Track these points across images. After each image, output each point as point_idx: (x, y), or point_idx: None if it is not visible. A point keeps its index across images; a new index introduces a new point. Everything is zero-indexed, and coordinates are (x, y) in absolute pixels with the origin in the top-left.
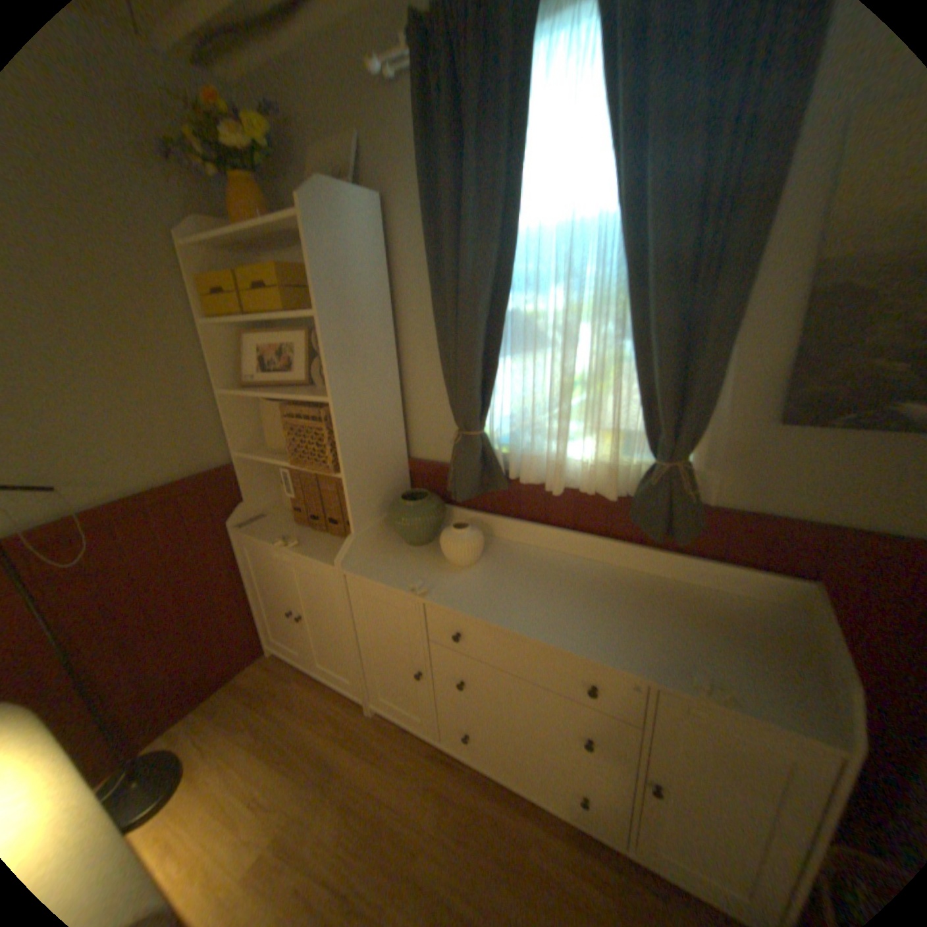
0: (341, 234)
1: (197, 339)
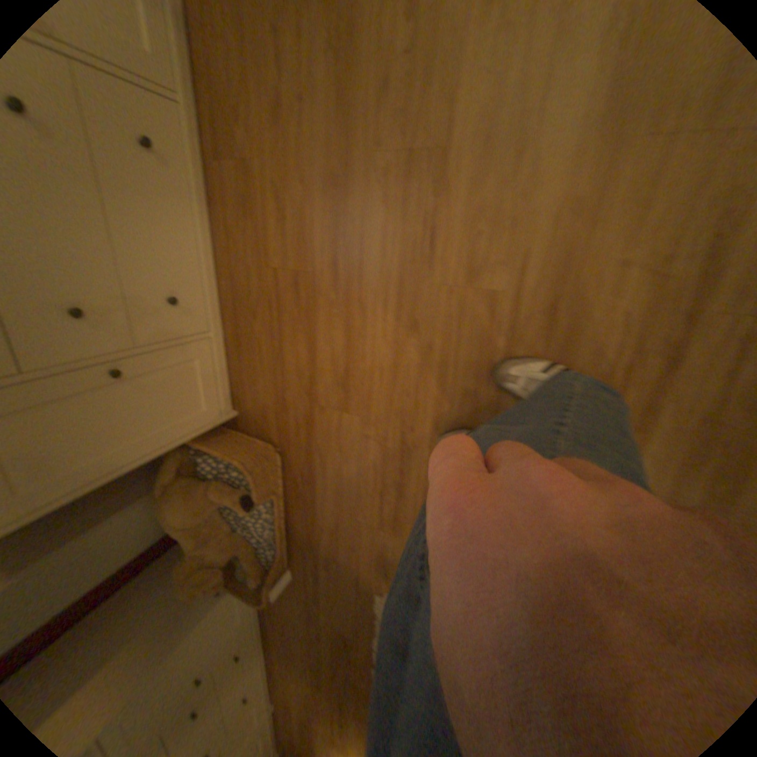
0: None
1: None
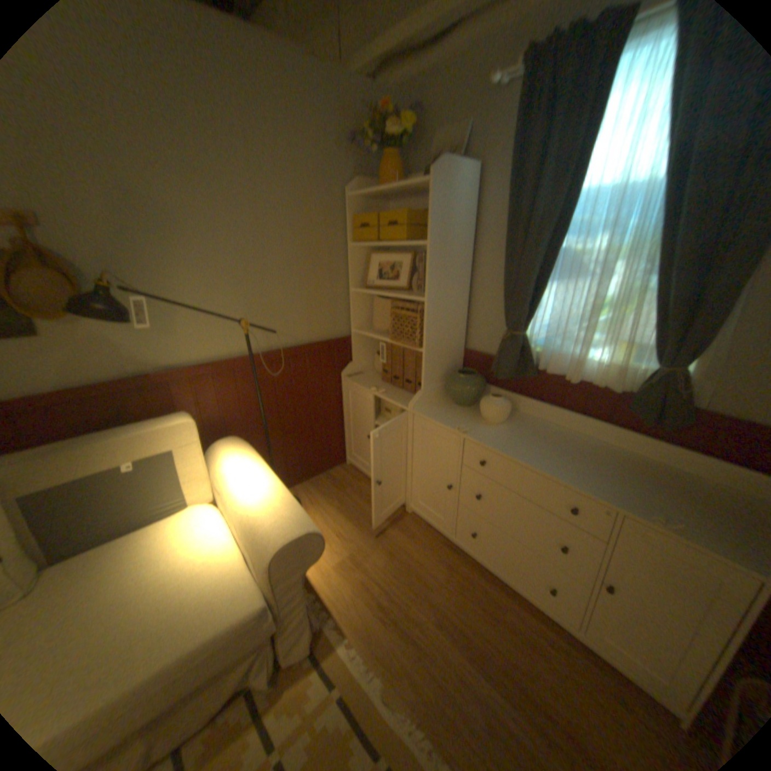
0: (453, 192)
1: (346, 256)
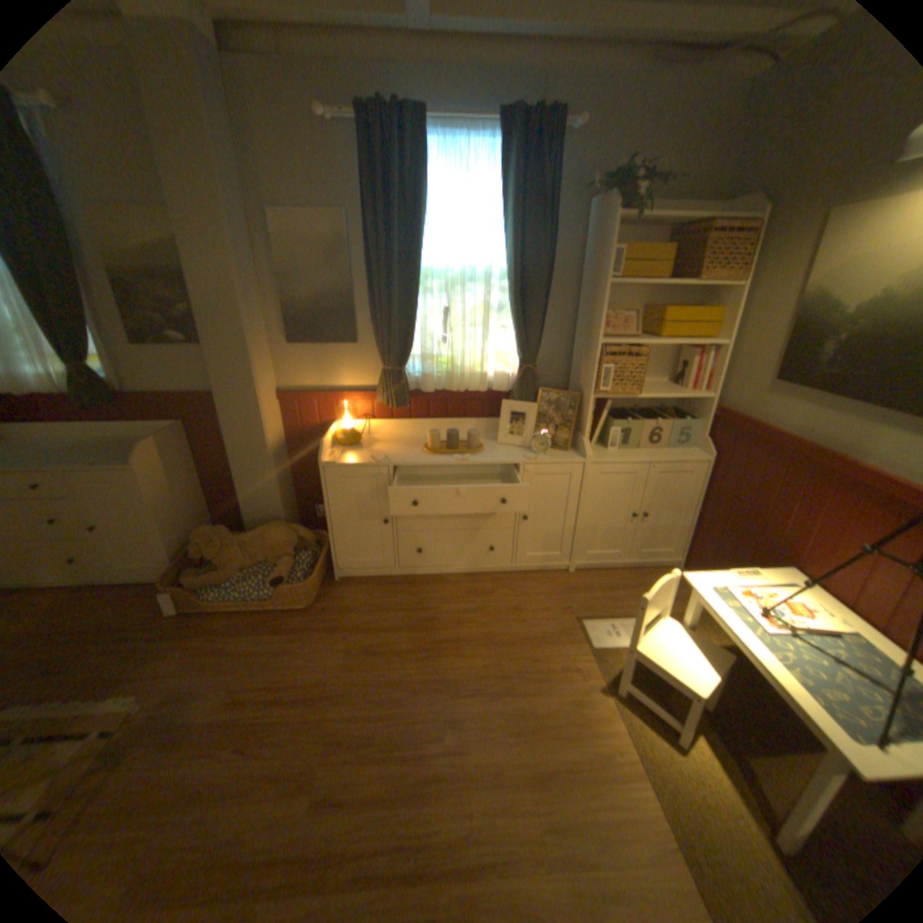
0: None
1: None
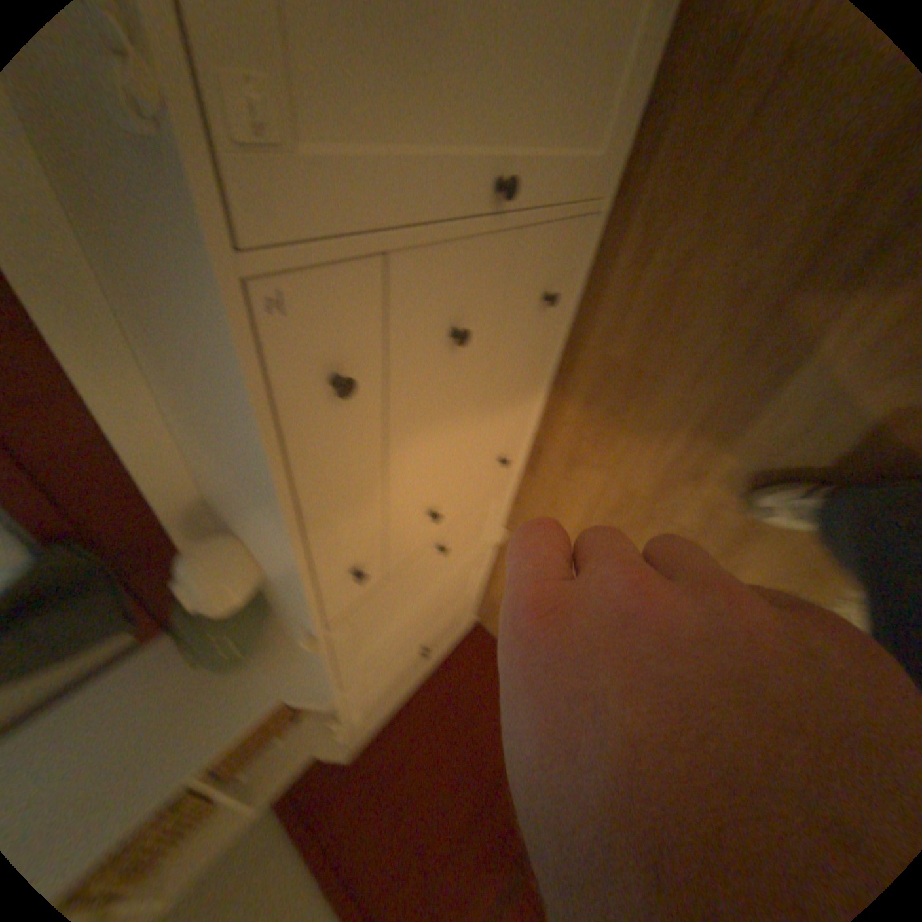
0: None
1: None
